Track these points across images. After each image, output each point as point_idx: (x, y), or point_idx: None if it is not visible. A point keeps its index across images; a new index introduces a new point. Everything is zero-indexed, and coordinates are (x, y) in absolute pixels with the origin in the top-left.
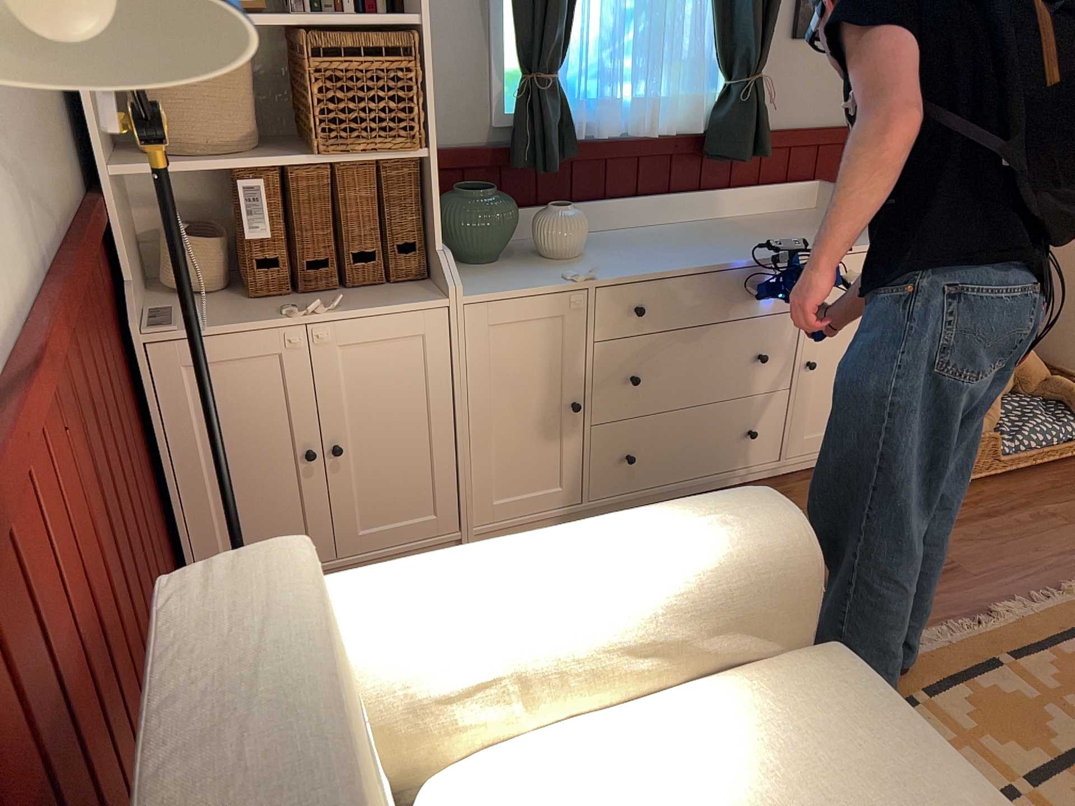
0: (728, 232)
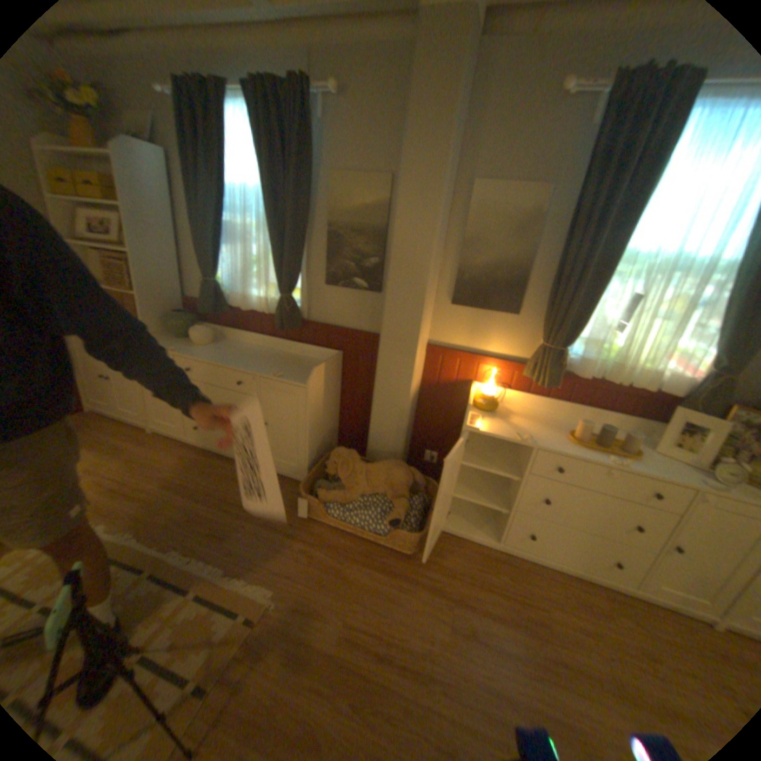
0: (271, 358)
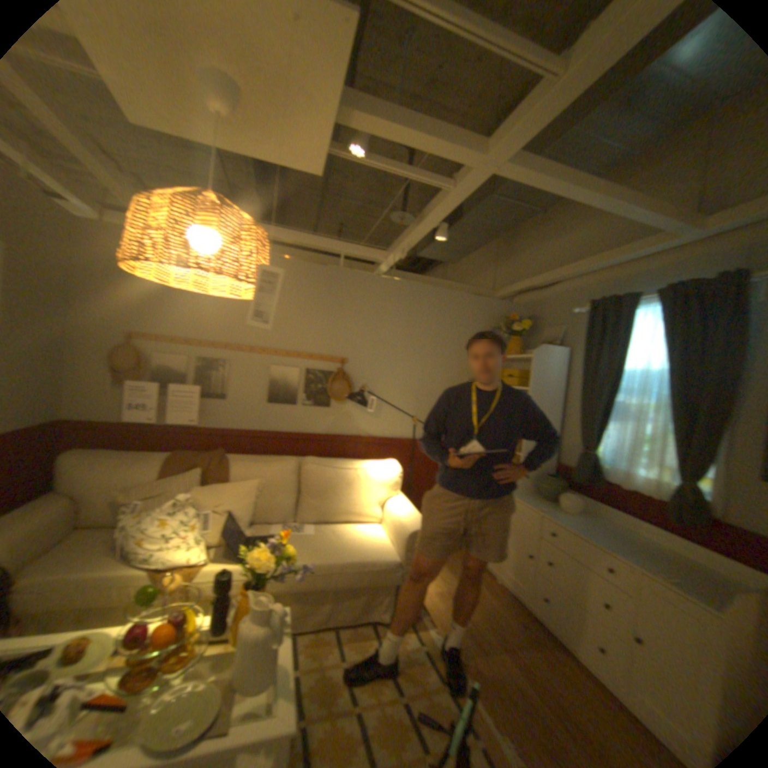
0: (656, 554)
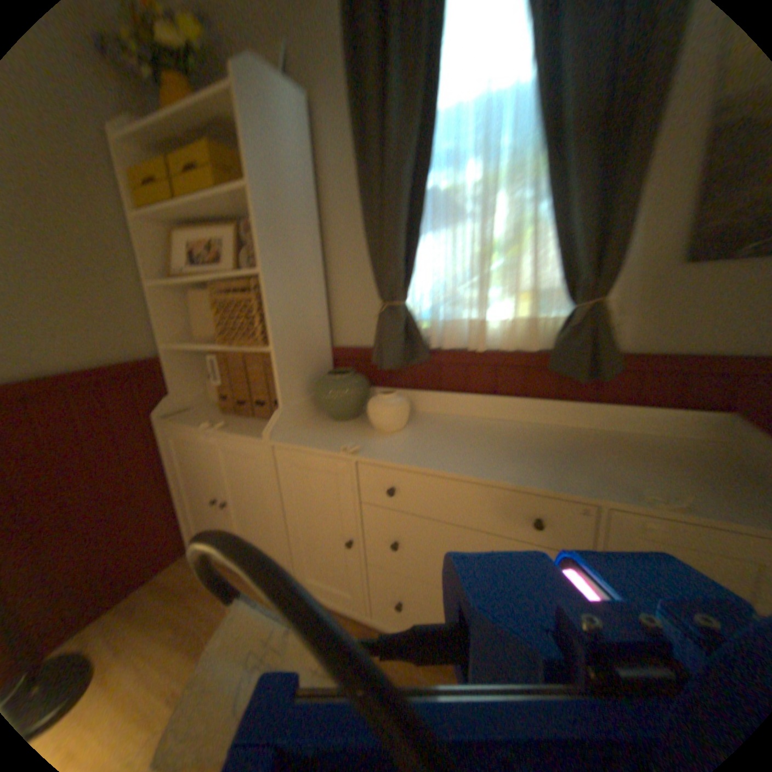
0: (558, 443)
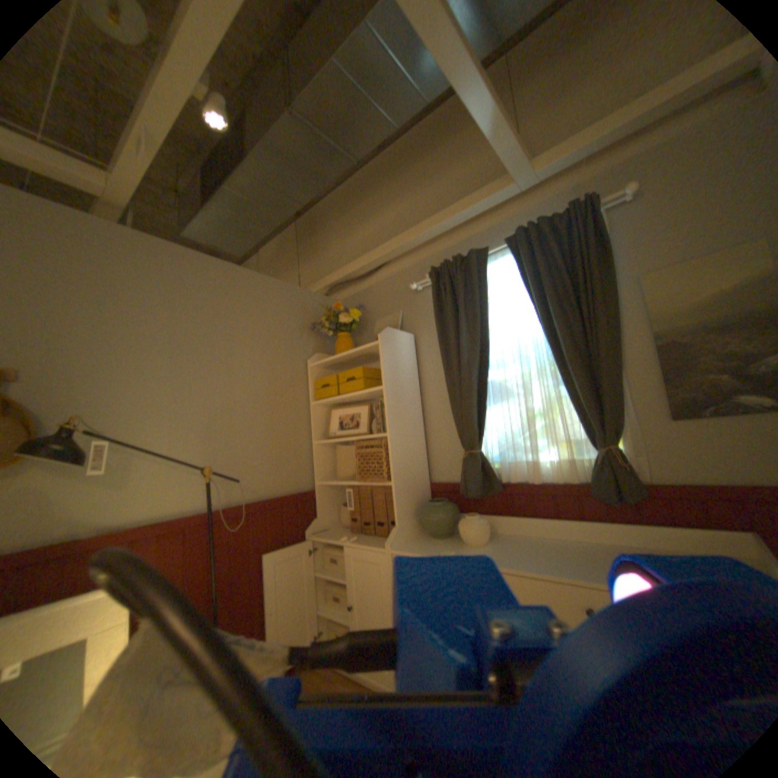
0: (608, 556)
